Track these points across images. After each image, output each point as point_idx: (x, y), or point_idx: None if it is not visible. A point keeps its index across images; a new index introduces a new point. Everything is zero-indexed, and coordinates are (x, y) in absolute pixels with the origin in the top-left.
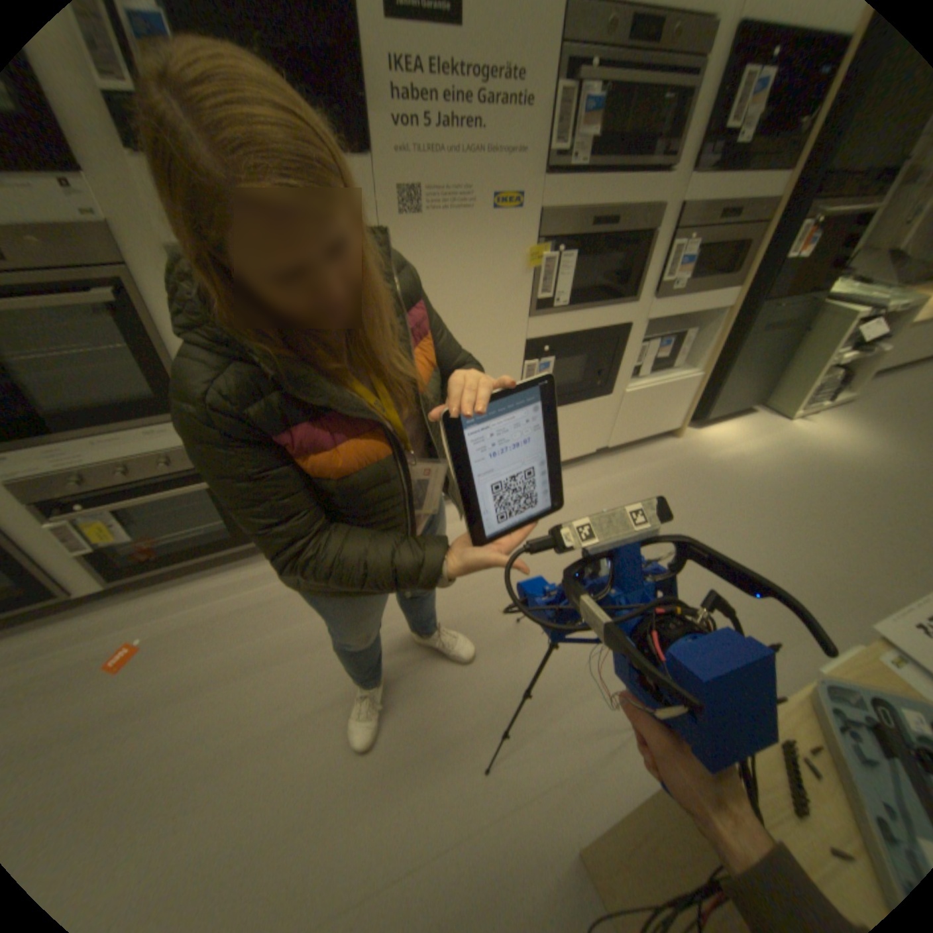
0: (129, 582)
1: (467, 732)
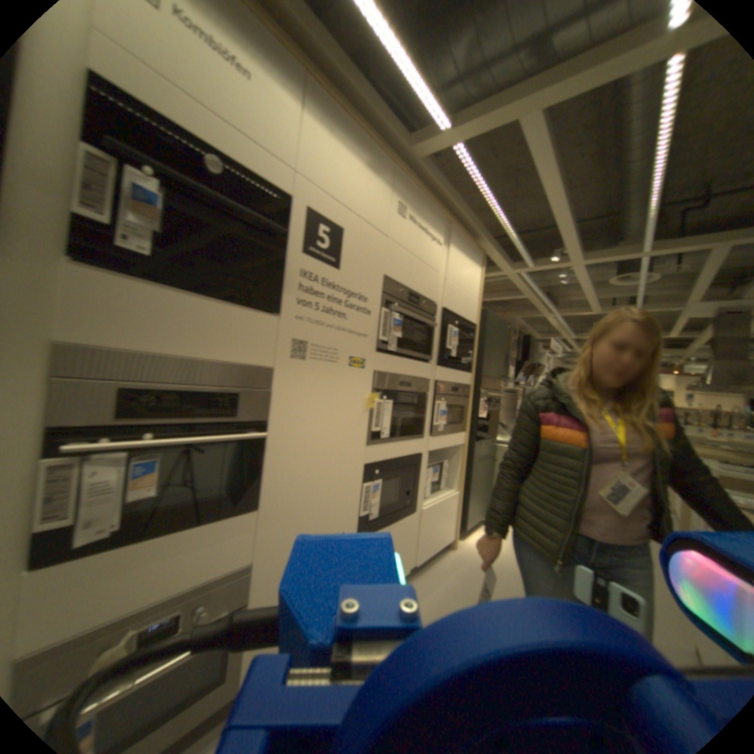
0: None
1: None
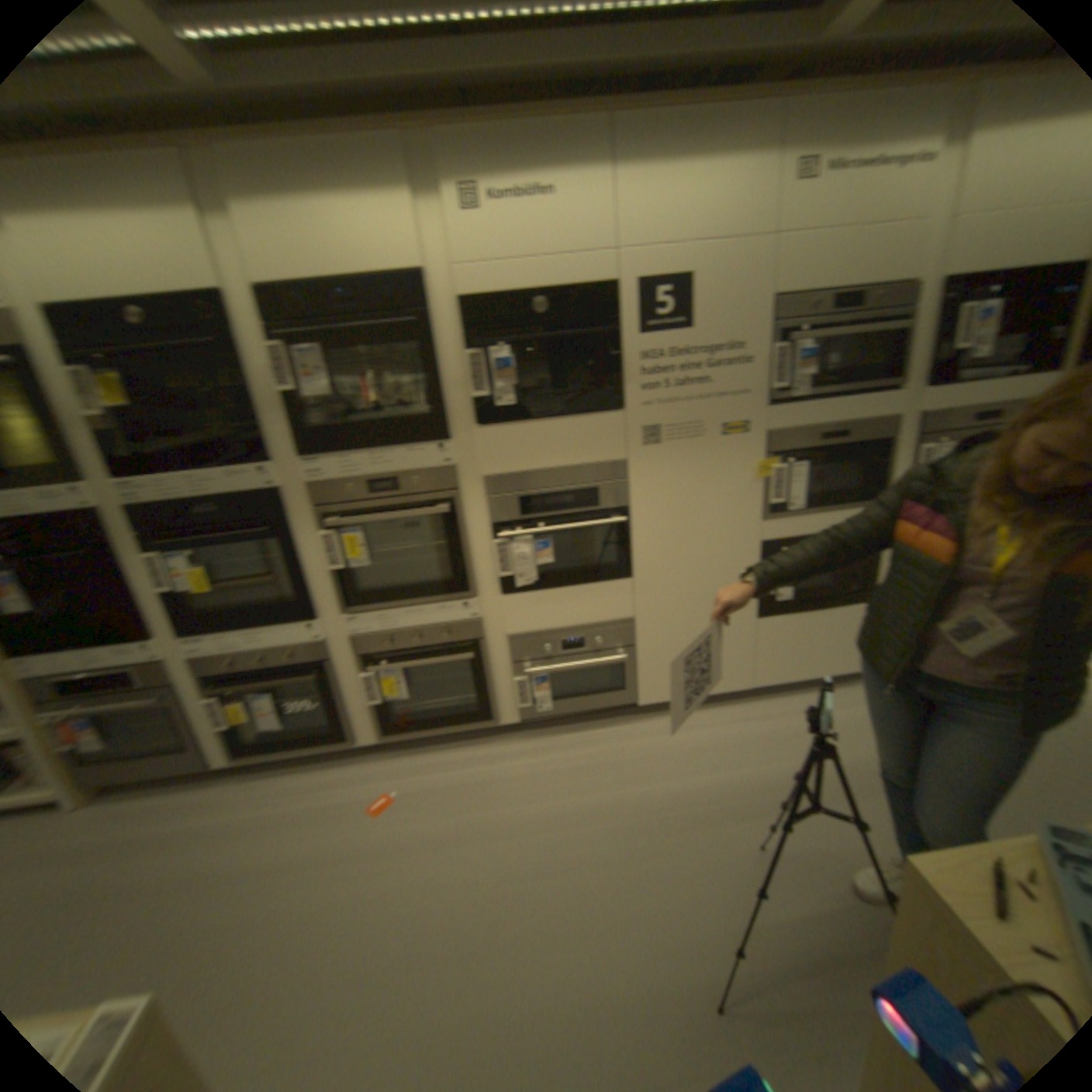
0: (391, 743)
1: (697, 960)
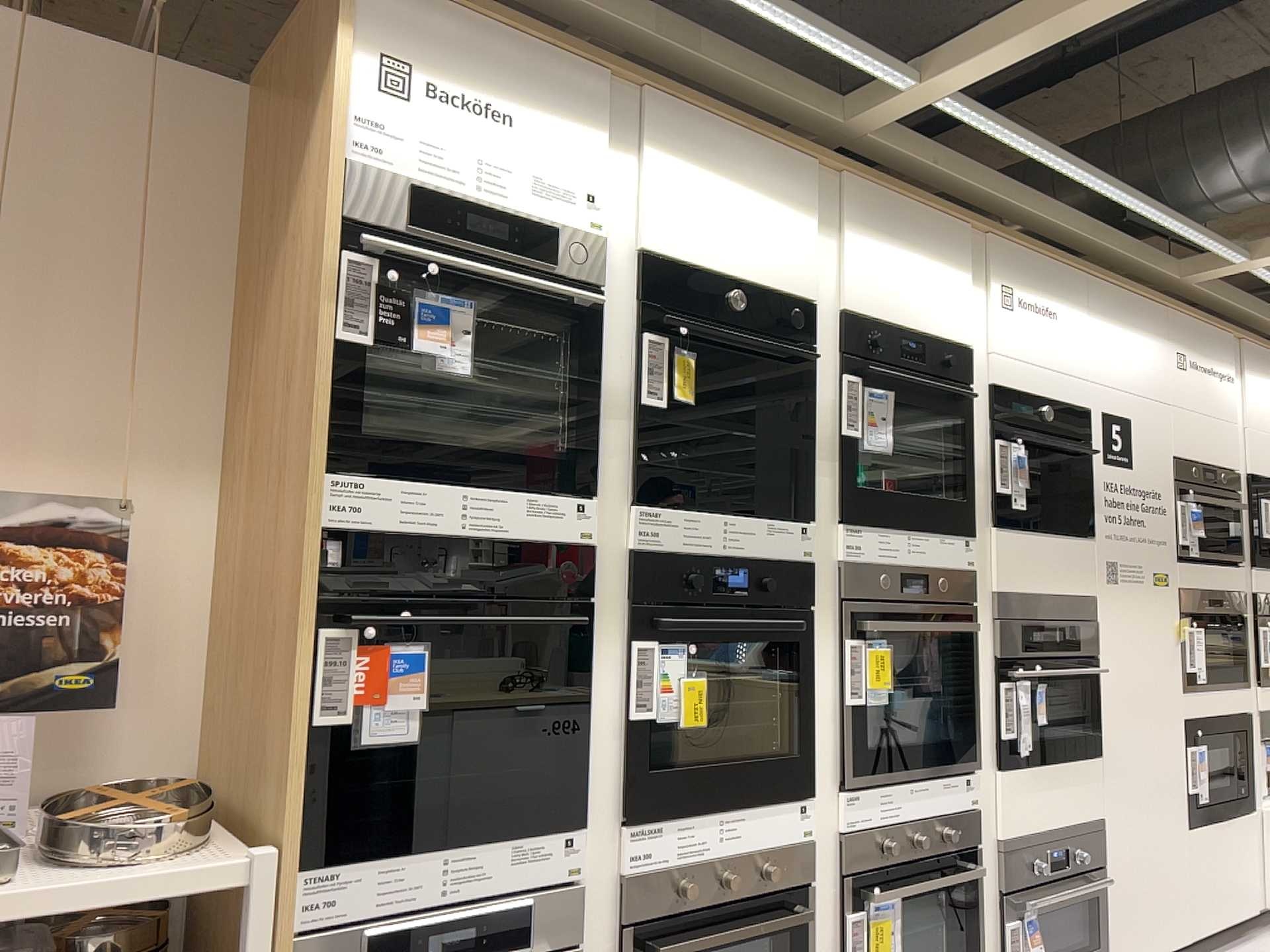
0: None
1: None
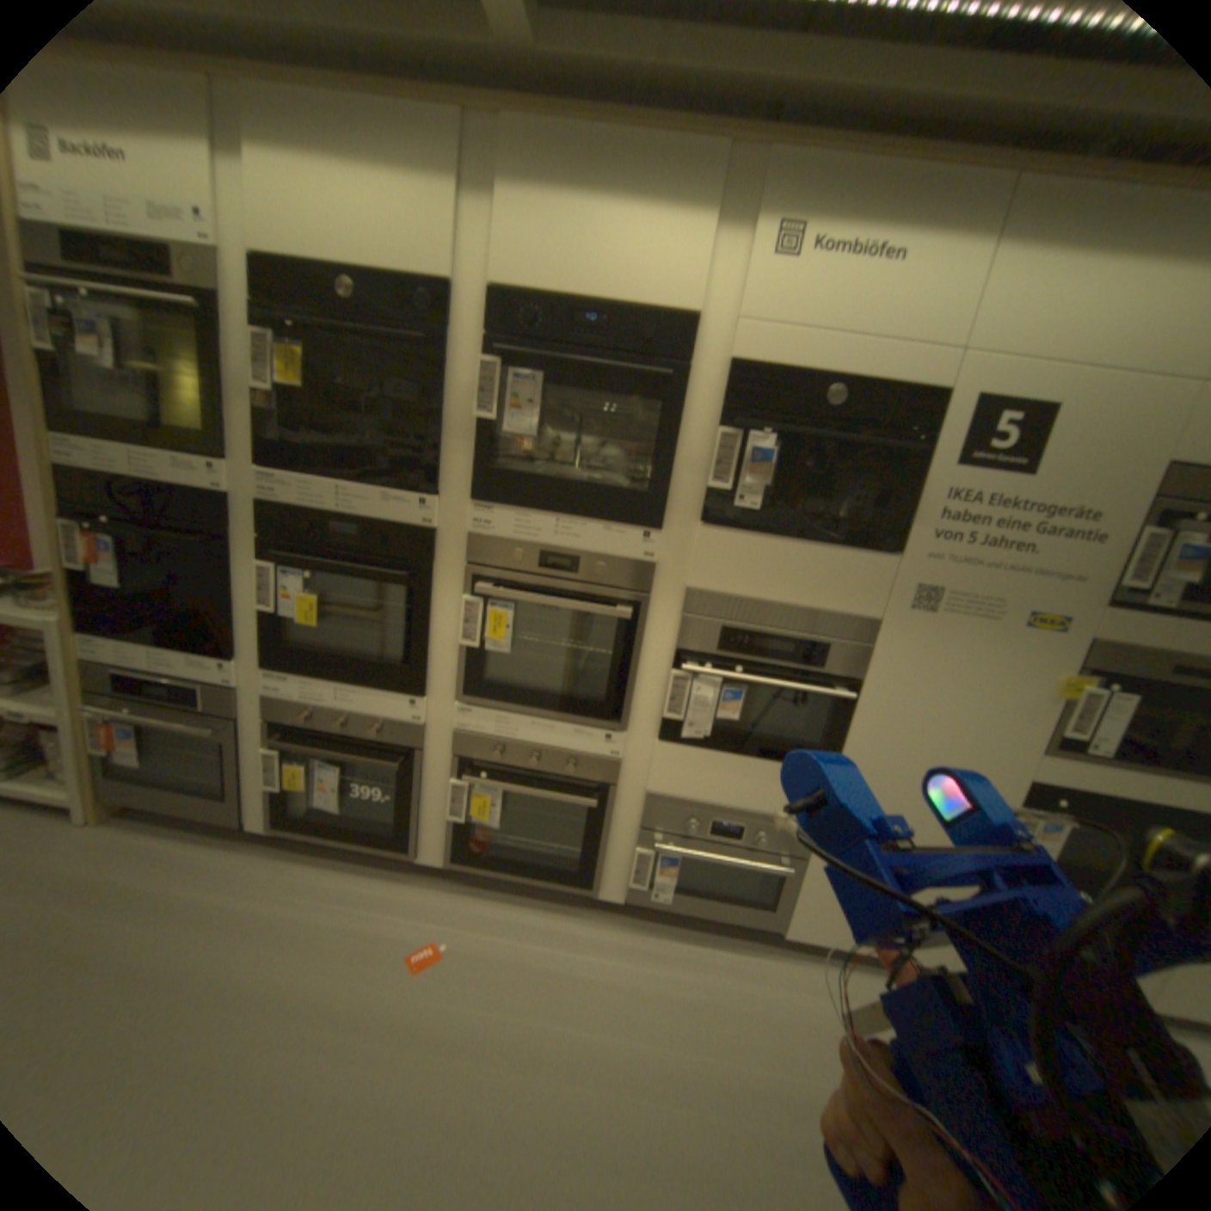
0: (463, 872)
1: None
